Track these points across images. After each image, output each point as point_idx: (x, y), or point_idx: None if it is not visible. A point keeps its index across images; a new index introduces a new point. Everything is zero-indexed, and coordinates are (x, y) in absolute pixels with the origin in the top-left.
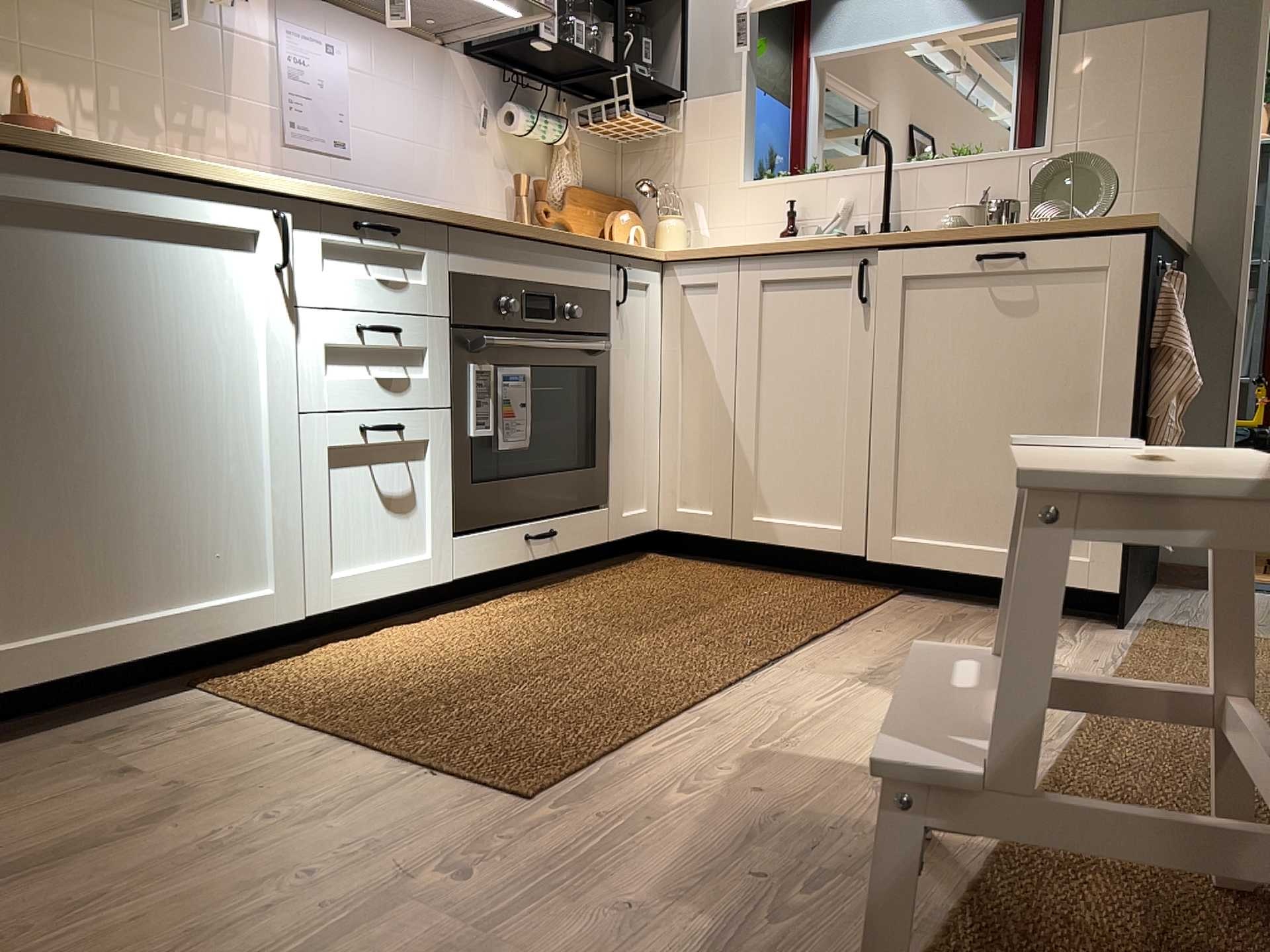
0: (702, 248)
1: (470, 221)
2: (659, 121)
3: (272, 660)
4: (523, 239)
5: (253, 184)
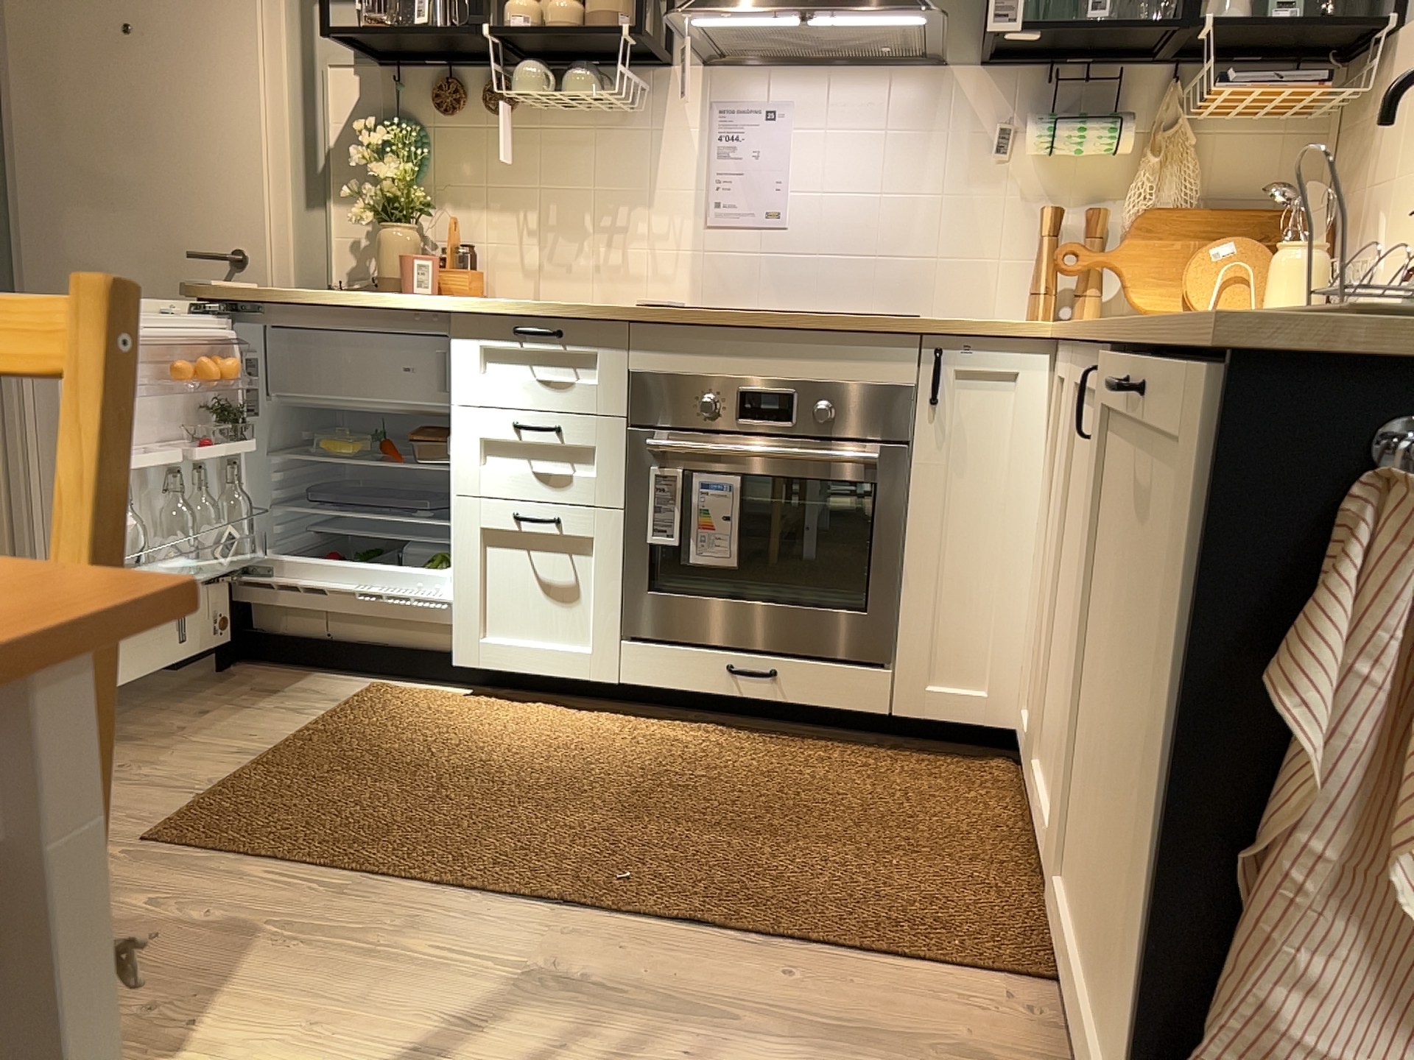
0: (1064, 328)
1: (650, 316)
2: (1306, 83)
3: (443, 693)
4: (740, 329)
5: (408, 305)
